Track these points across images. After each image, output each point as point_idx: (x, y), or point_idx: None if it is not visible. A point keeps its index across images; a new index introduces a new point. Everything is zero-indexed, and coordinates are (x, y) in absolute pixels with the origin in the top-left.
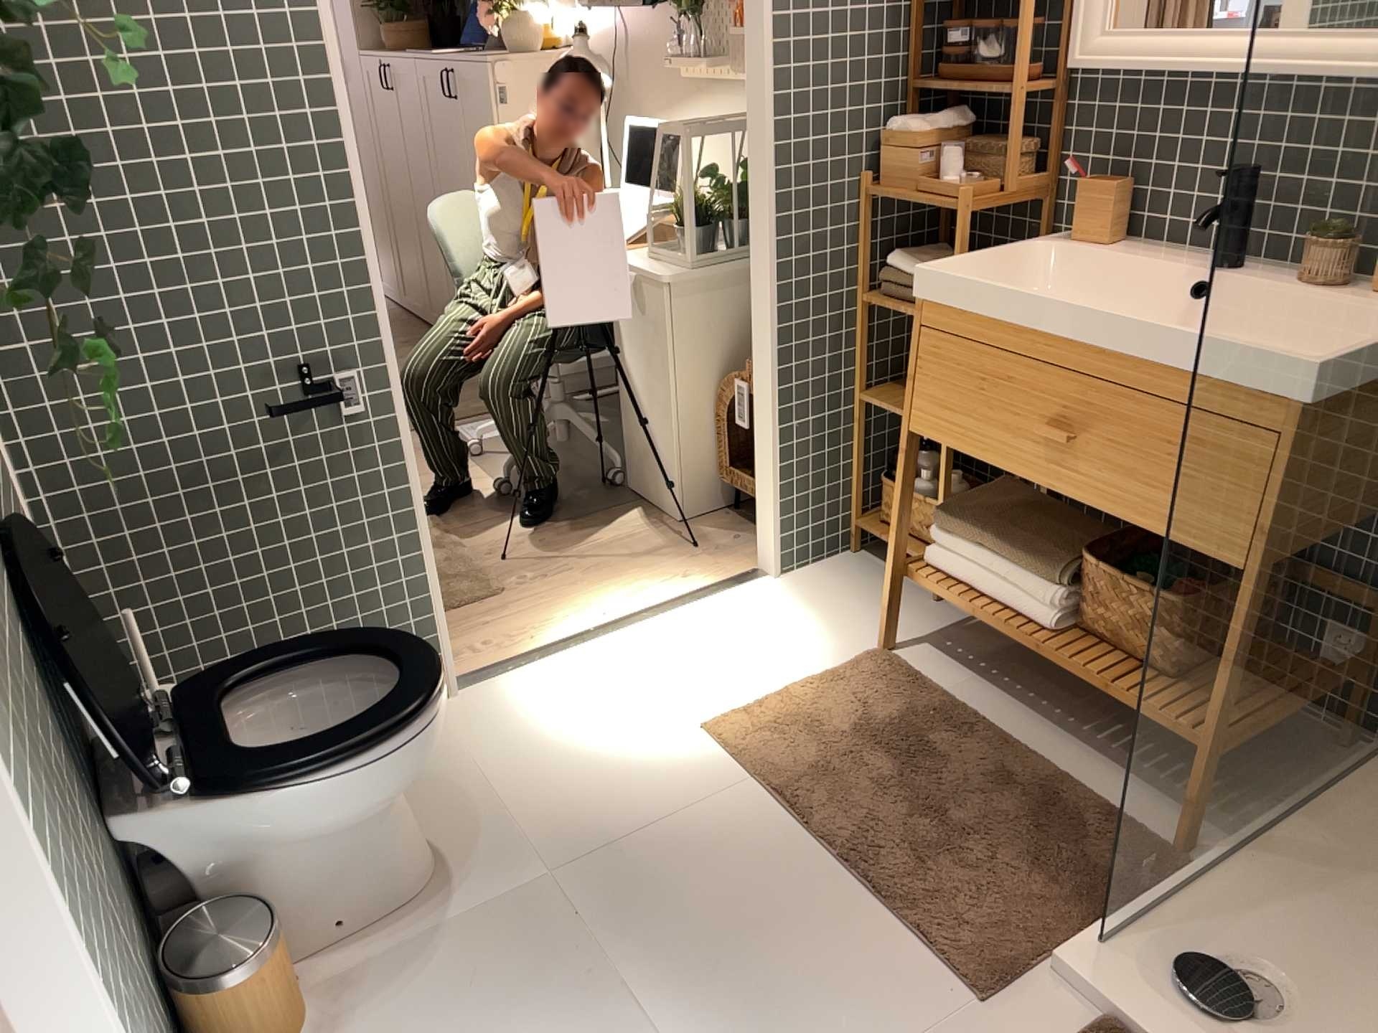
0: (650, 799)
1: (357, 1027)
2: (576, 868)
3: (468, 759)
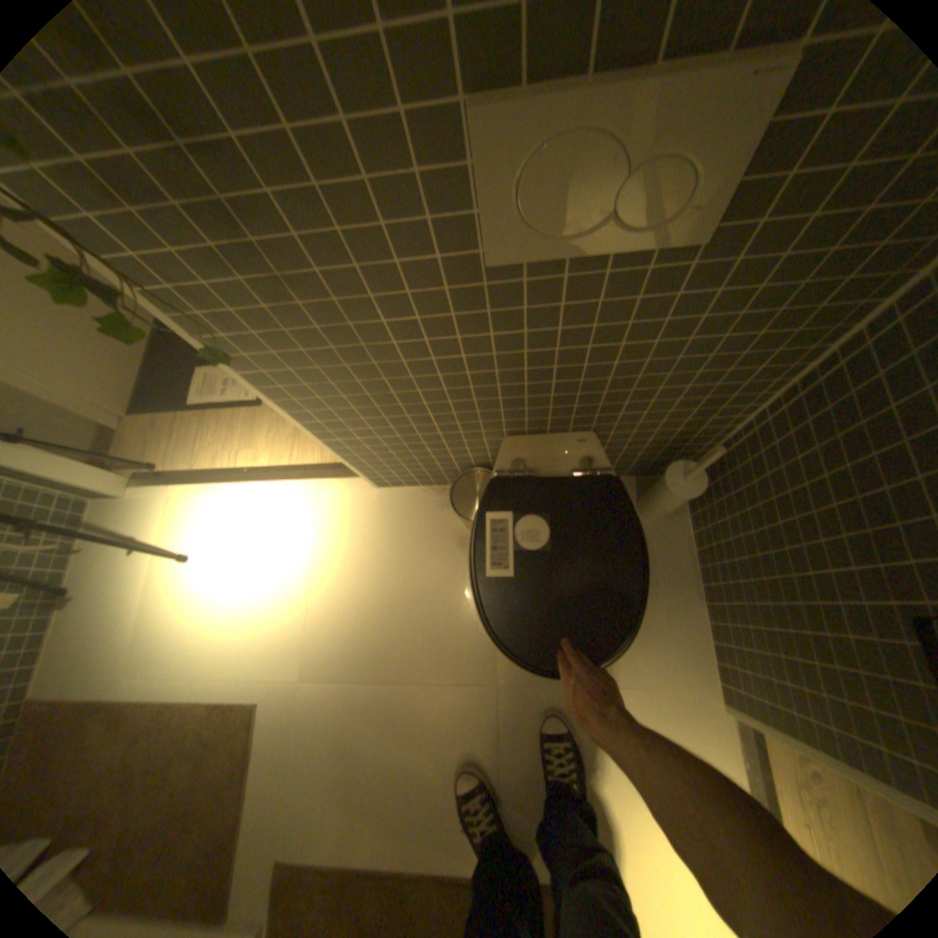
0: (522, 793)
1: (457, 556)
2: (490, 707)
3: (636, 690)
